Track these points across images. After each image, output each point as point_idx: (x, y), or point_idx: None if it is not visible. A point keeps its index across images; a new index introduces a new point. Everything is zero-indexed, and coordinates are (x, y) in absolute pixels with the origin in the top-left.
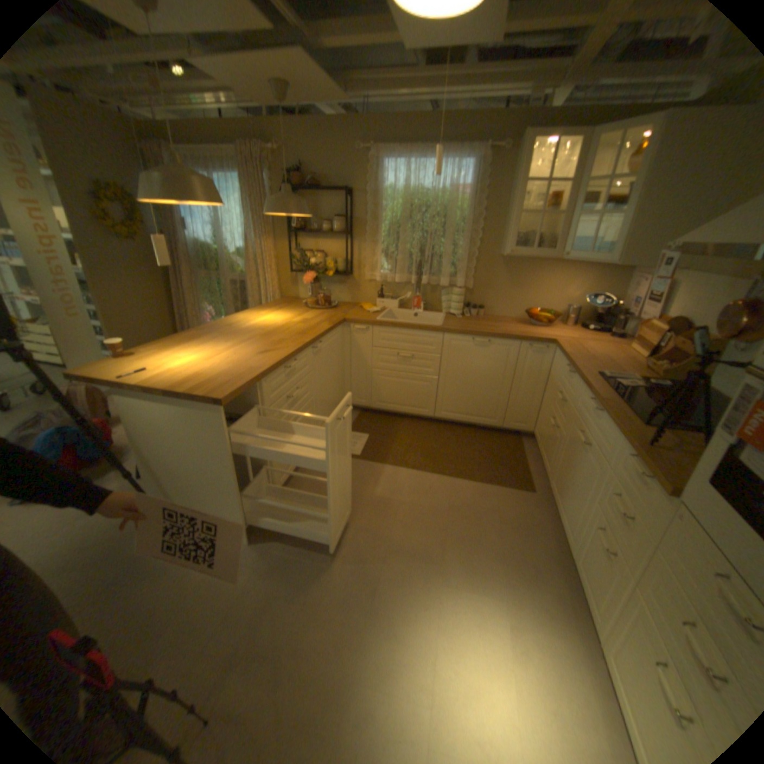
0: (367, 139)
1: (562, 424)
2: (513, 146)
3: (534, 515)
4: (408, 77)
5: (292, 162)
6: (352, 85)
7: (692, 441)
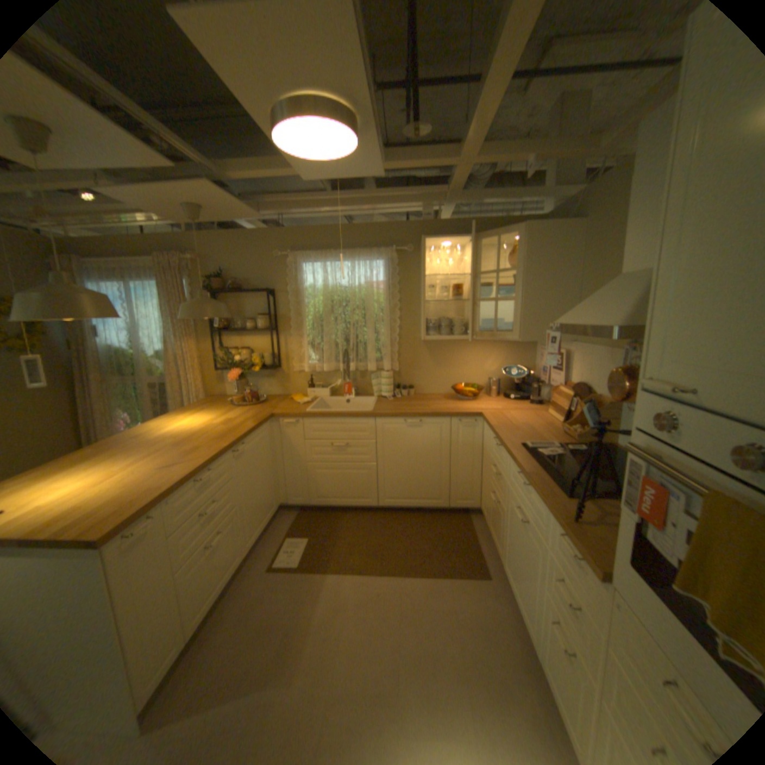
0: (285, 247)
1: (502, 499)
2: (415, 249)
3: (493, 609)
4: (316, 199)
5: (214, 268)
6: (267, 205)
7: (613, 510)
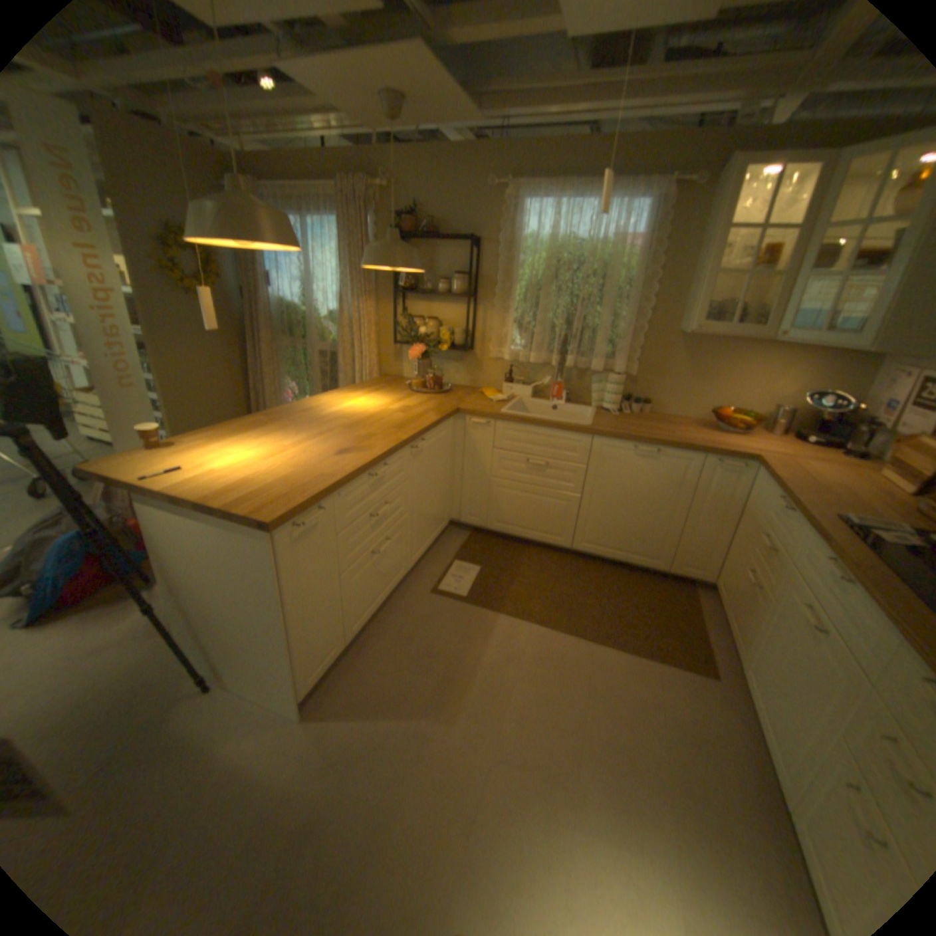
0: (504, 172)
1: (770, 584)
2: (710, 180)
3: (720, 718)
4: (565, 88)
5: (406, 202)
6: (490, 100)
7: None
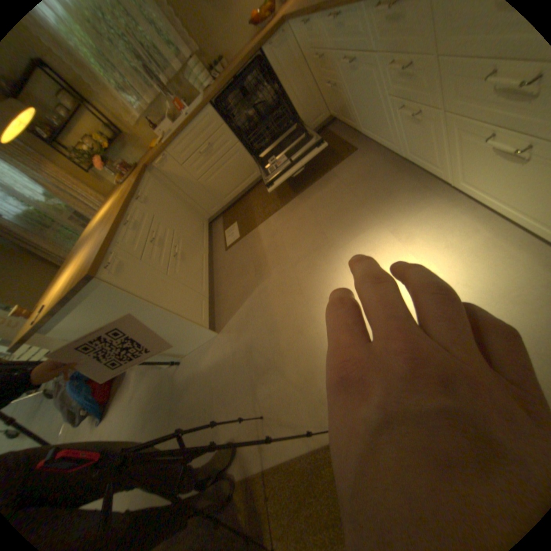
0: None
1: (335, 74)
2: None
3: (366, 160)
4: None
5: None
6: None
7: None
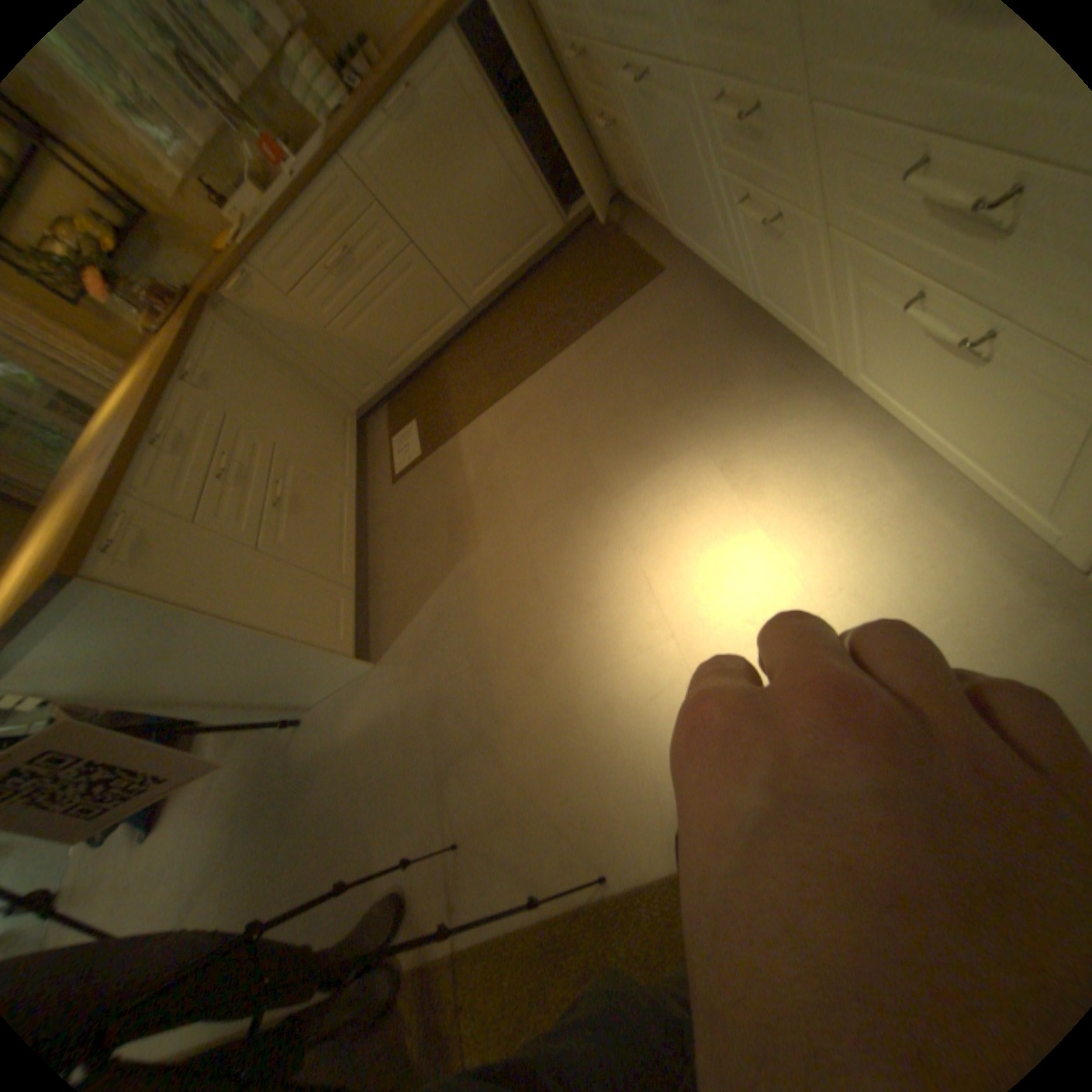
0: None
1: (612, 99)
2: None
3: (680, 297)
4: None
5: None
6: None
7: None
